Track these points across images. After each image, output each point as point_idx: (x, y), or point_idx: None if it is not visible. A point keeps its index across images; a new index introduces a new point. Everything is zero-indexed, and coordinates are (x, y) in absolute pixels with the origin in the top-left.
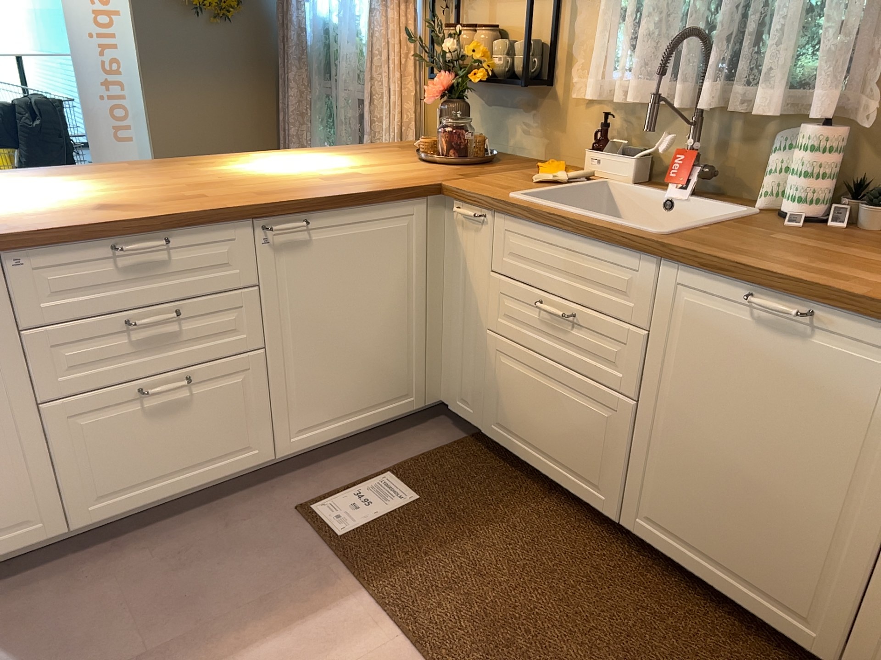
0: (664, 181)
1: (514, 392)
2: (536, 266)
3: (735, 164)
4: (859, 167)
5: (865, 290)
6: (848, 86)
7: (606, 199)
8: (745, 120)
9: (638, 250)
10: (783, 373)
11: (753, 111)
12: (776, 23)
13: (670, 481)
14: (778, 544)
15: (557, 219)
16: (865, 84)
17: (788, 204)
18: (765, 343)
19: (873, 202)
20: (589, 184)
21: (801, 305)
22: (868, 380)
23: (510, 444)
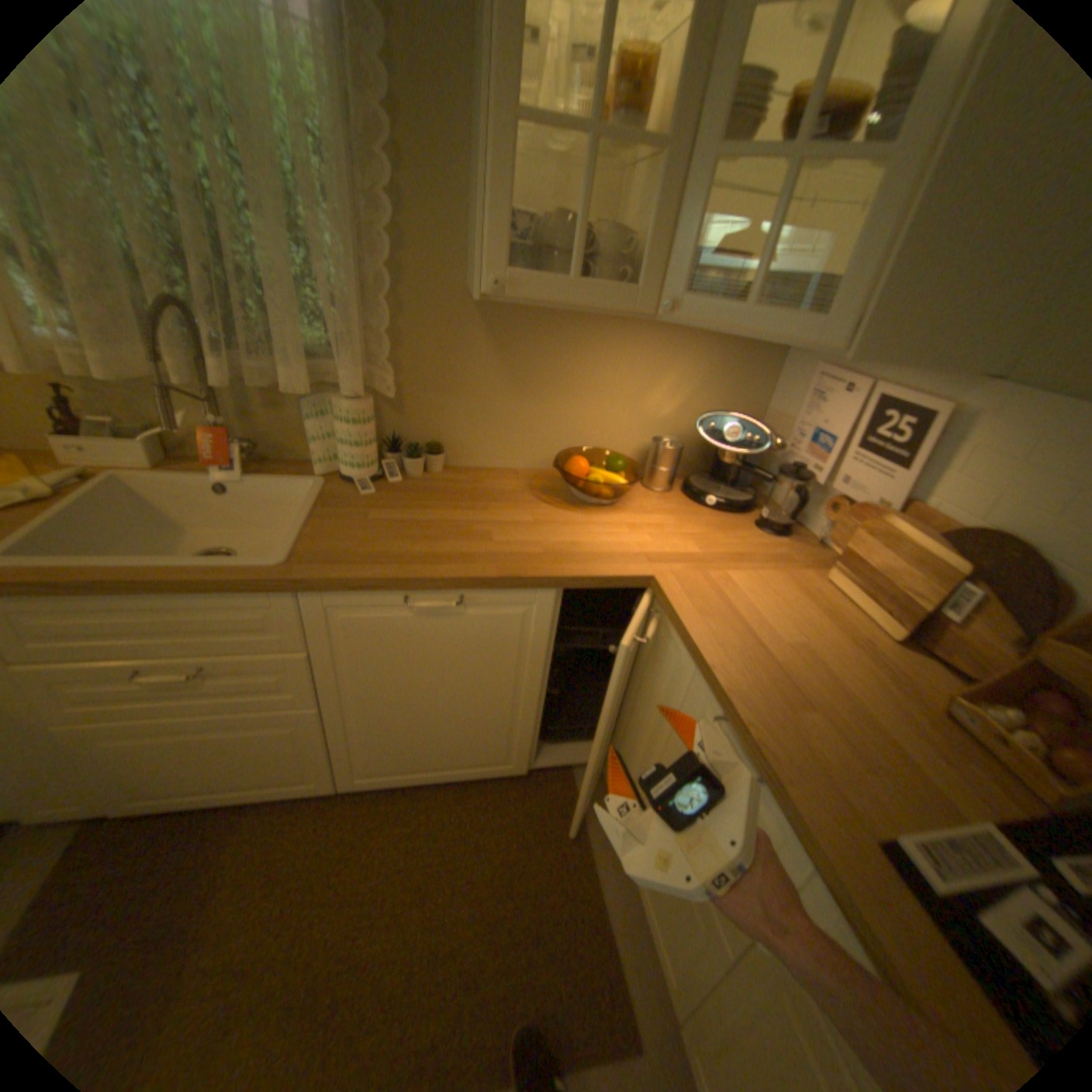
0: (189, 453)
1: (142, 765)
2: (101, 639)
3: (270, 428)
4: (387, 421)
5: (492, 567)
6: (363, 358)
7: (126, 494)
8: (262, 383)
9: (265, 592)
10: (450, 641)
11: (275, 380)
12: (261, 285)
13: (375, 745)
14: (476, 737)
15: (112, 585)
16: (371, 353)
17: (350, 468)
18: (429, 626)
19: (416, 455)
20: (92, 486)
21: (452, 593)
22: (512, 624)
23: (164, 806)
